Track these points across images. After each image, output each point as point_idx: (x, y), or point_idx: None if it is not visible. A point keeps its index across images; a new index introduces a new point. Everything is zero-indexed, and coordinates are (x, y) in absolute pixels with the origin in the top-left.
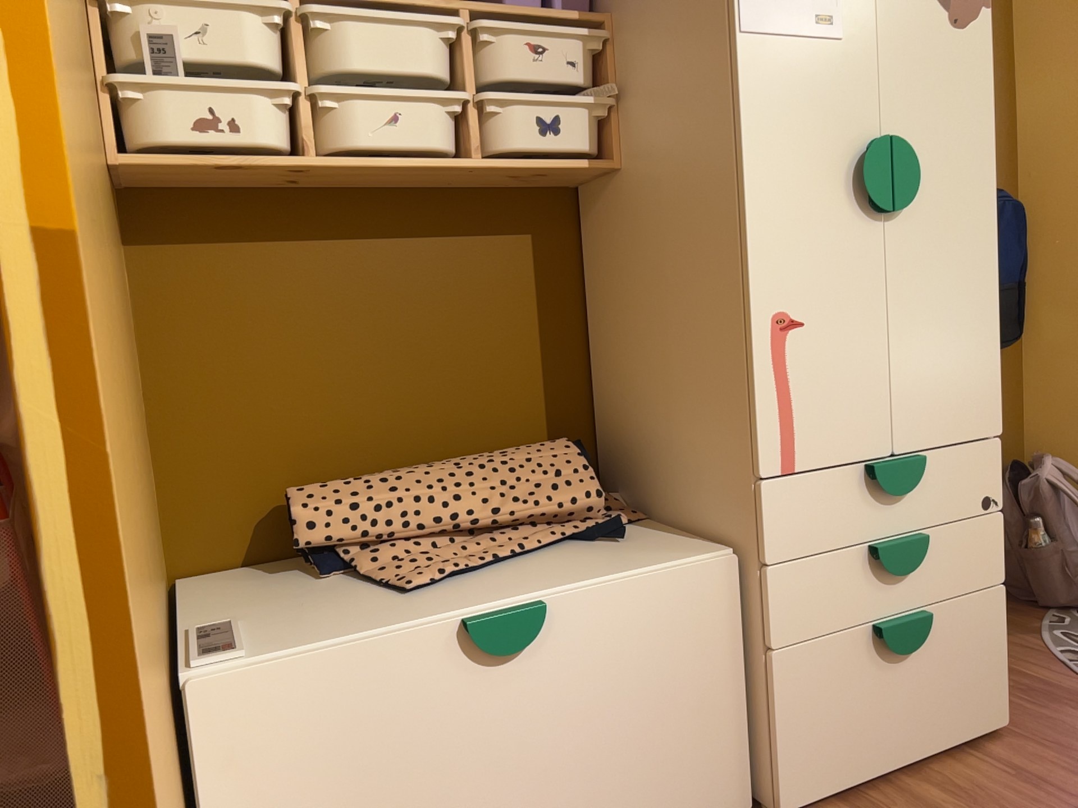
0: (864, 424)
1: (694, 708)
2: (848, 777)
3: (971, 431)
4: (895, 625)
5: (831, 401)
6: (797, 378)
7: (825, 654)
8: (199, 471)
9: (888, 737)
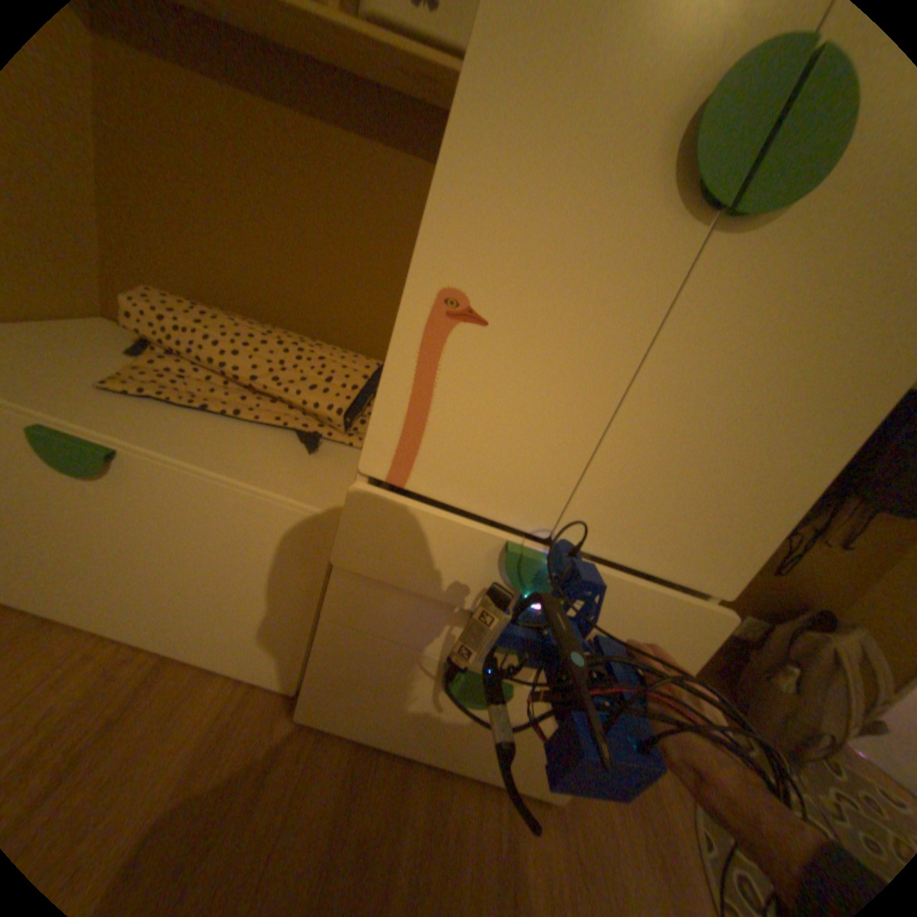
0: (521, 485)
1: (257, 606)
2: (368, 736)
3: (684, 573)
4: (459, 675)
5: (485, 436)
6: (446, 384)
7: (379, 649)
8: (129, 253)
9: (422, 738)
